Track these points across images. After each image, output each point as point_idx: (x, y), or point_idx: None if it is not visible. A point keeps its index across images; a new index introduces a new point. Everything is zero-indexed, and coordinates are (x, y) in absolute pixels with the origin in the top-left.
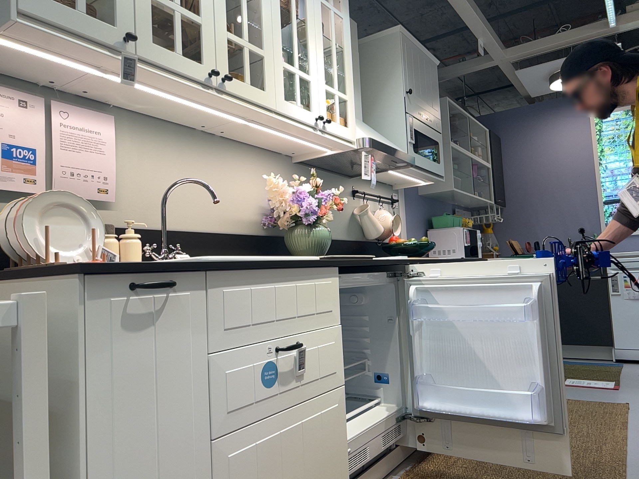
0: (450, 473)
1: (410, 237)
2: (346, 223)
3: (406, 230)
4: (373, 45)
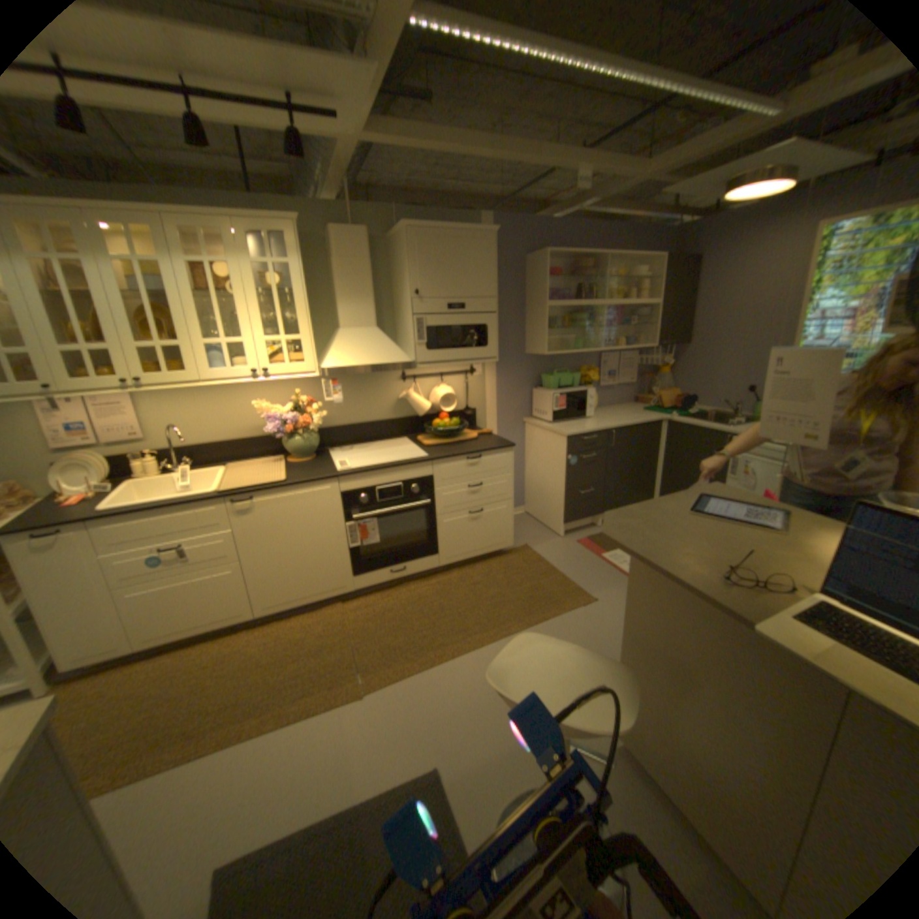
0: (360, 613)
1: (500, 400)
2: (389, 407)
3: (492, 395)
4: (397, 239)
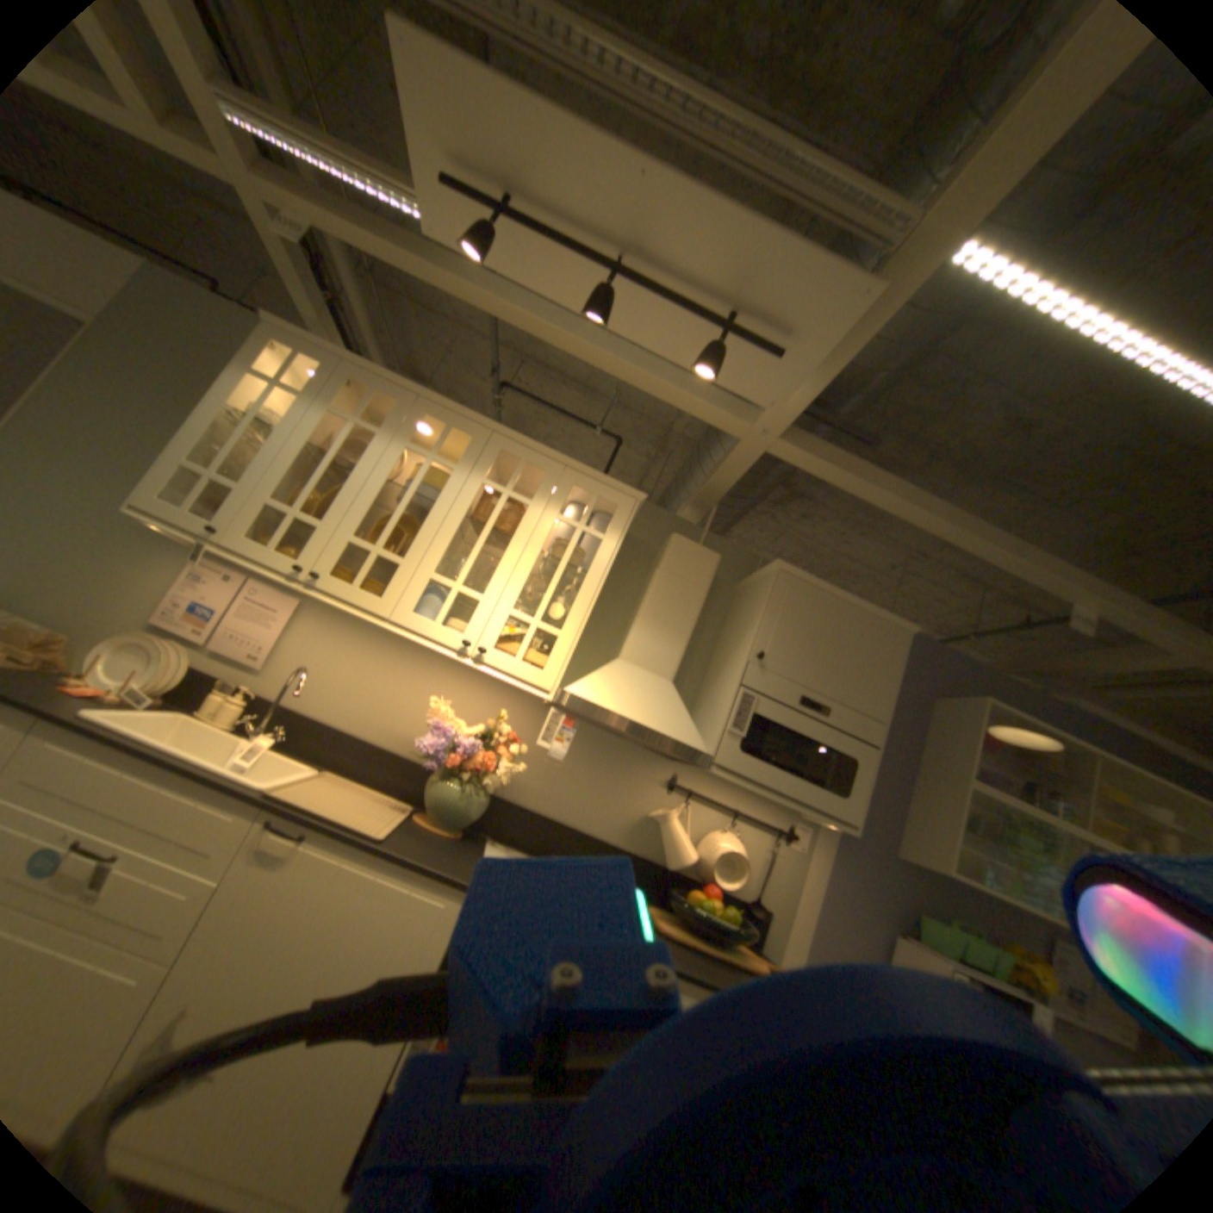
0: None
1: (826, 923)
2: (625, 823)
3: (815, 904)
4: (755, 585)
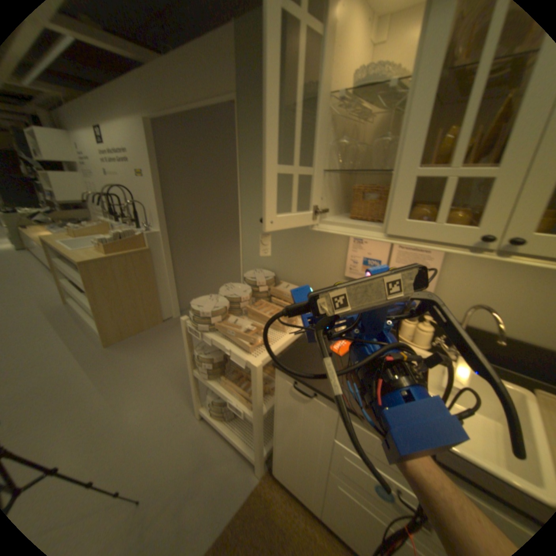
0: None
1: None
2: None
3: None
4: None
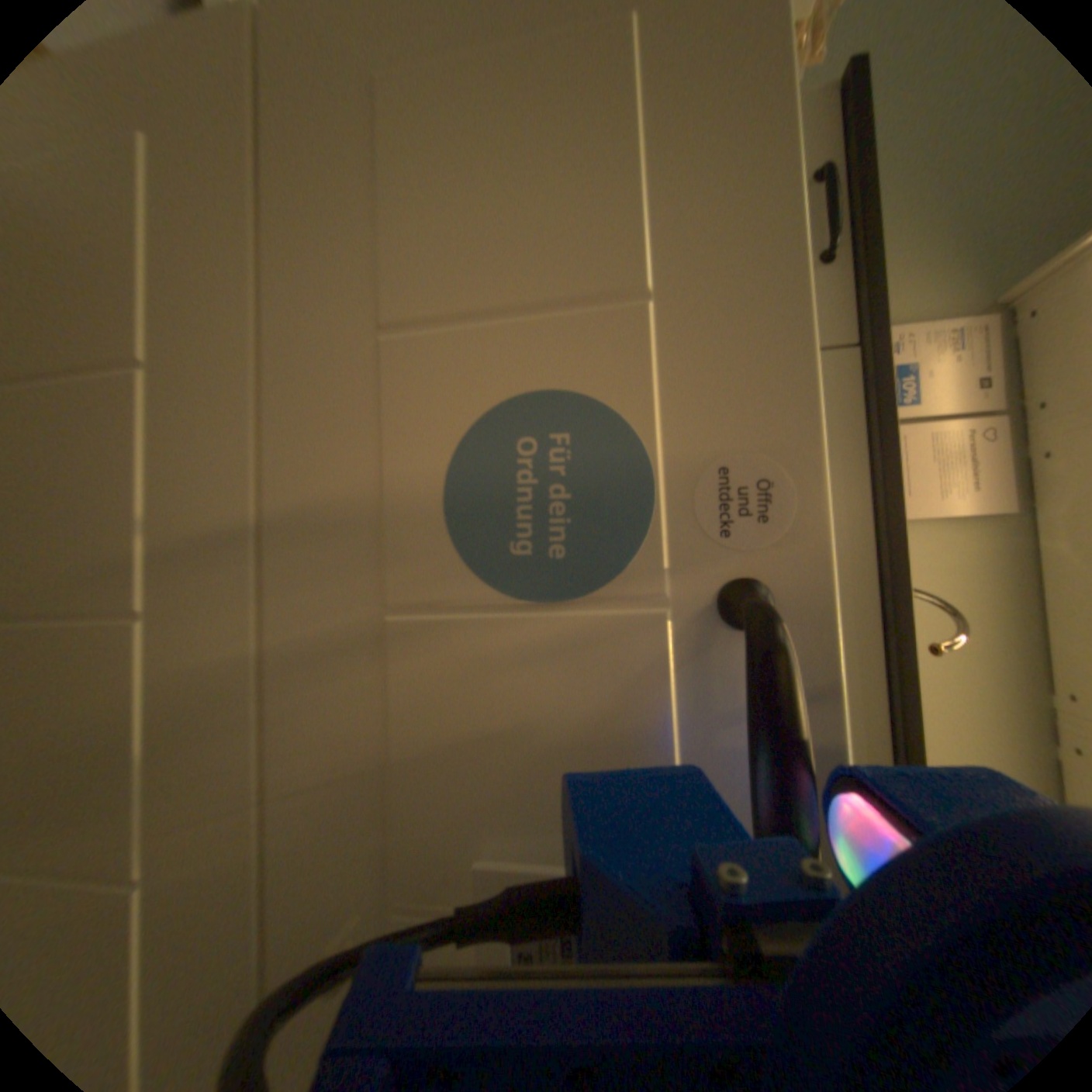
0: None
1: None
2: None
3: None
4: None
